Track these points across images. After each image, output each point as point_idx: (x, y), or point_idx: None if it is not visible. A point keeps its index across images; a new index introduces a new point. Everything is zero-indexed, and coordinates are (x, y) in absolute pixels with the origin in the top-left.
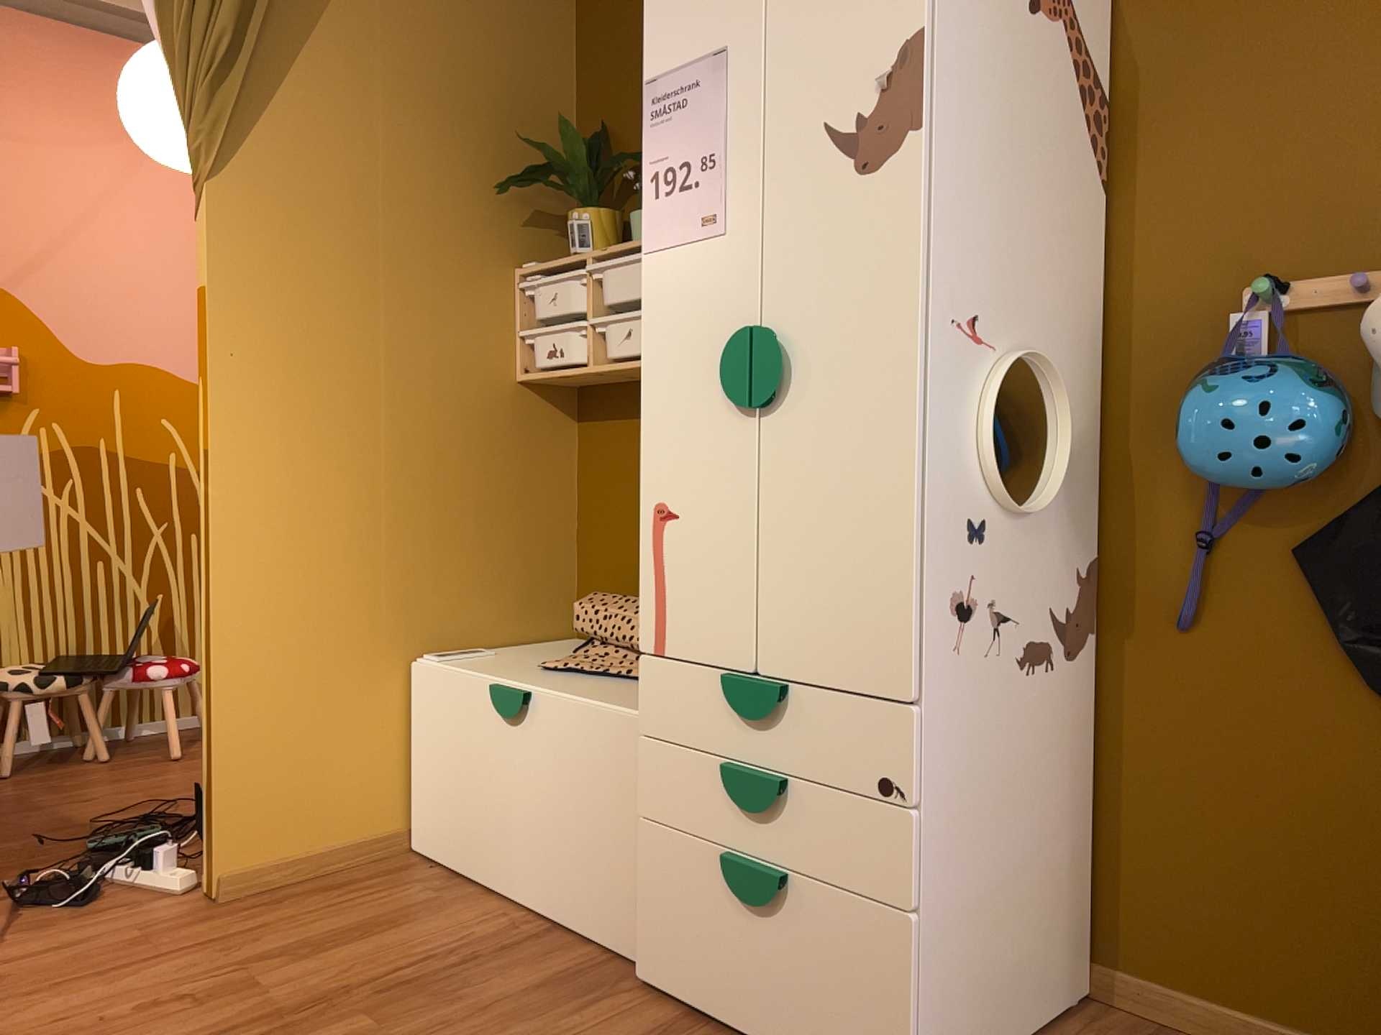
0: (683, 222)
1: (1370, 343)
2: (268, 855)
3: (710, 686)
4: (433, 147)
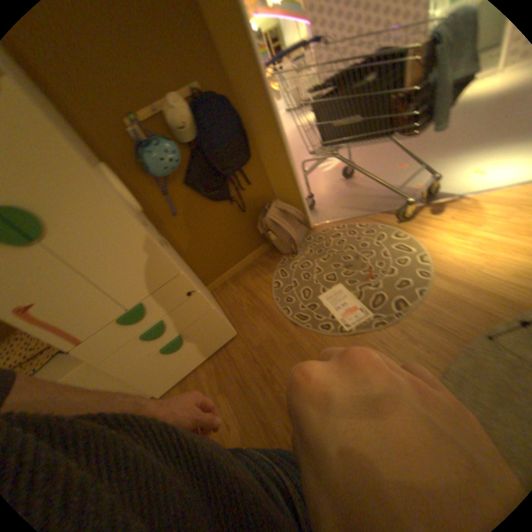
0: None
1: (174, 123)
2: None
3: (113, 328)
4: None
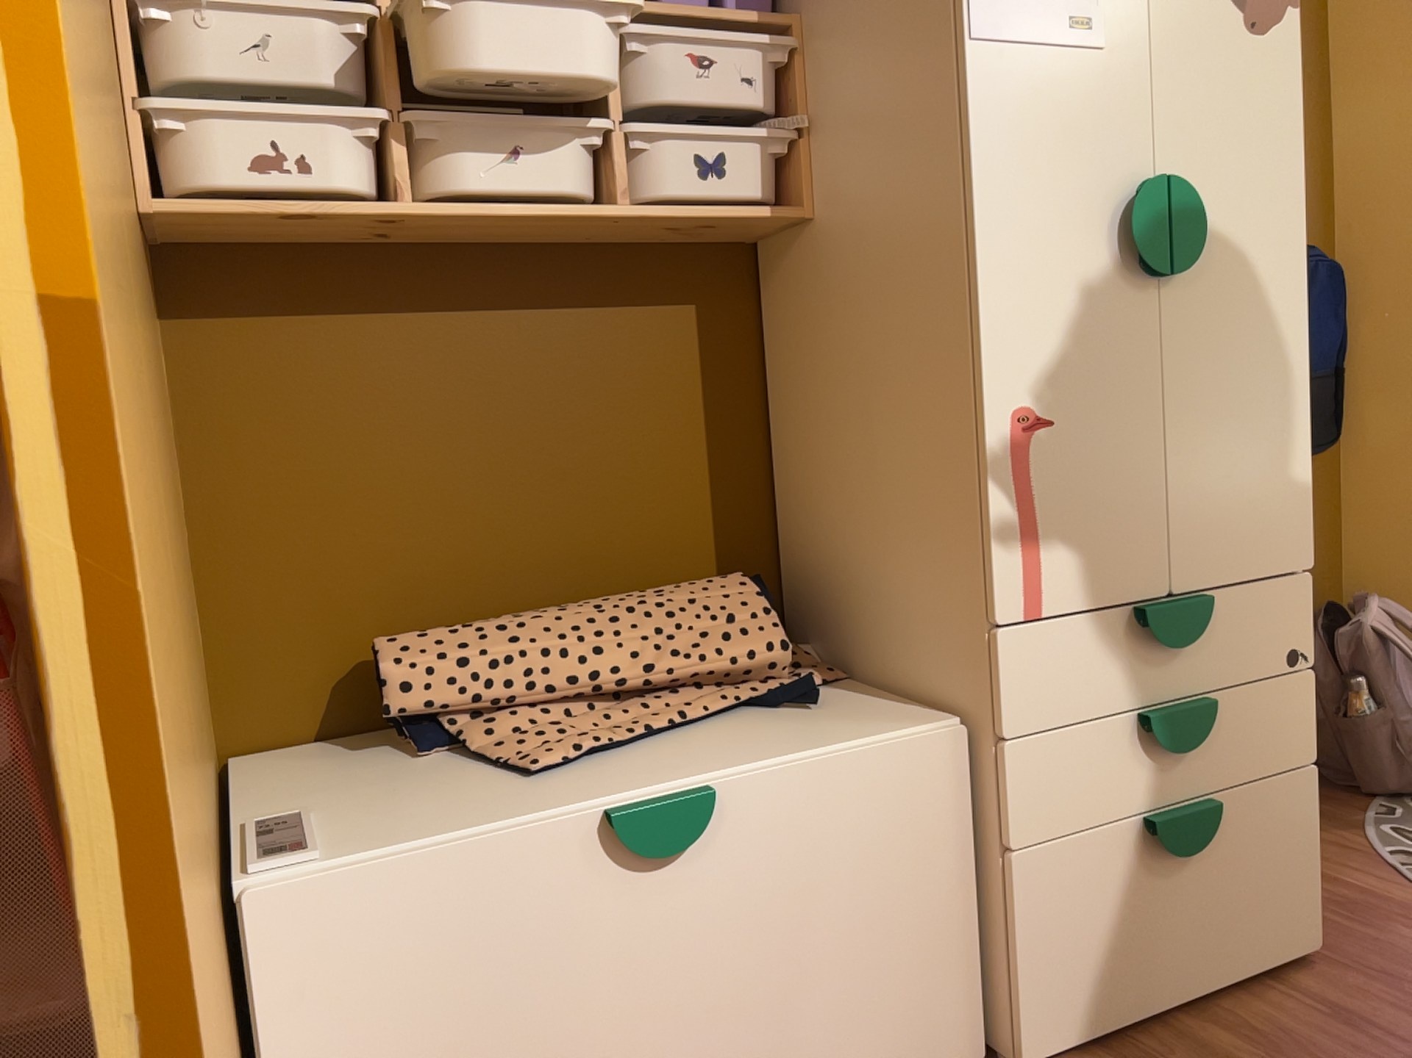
0: (1039, 13)
1: None
2: None
3: (1110, 631)
4: None
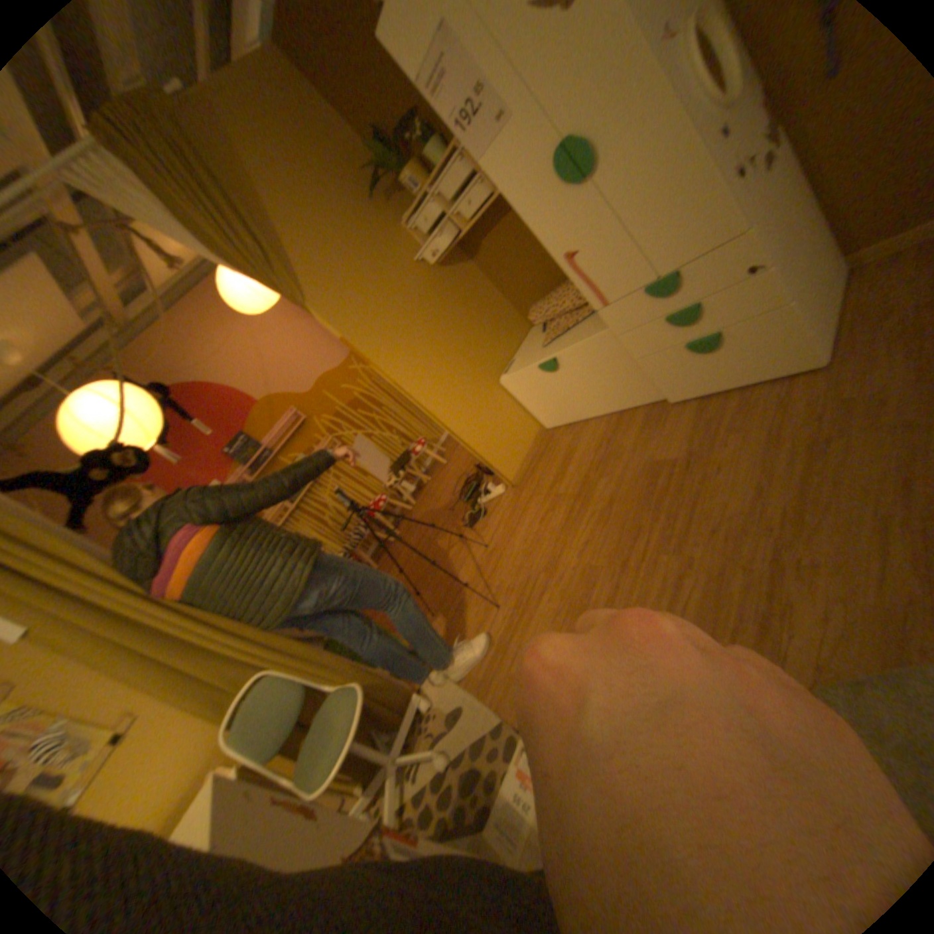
0: (486, 128)
1: None
2: (516, 463)
3: (638, 297)
4: (335, 207)
